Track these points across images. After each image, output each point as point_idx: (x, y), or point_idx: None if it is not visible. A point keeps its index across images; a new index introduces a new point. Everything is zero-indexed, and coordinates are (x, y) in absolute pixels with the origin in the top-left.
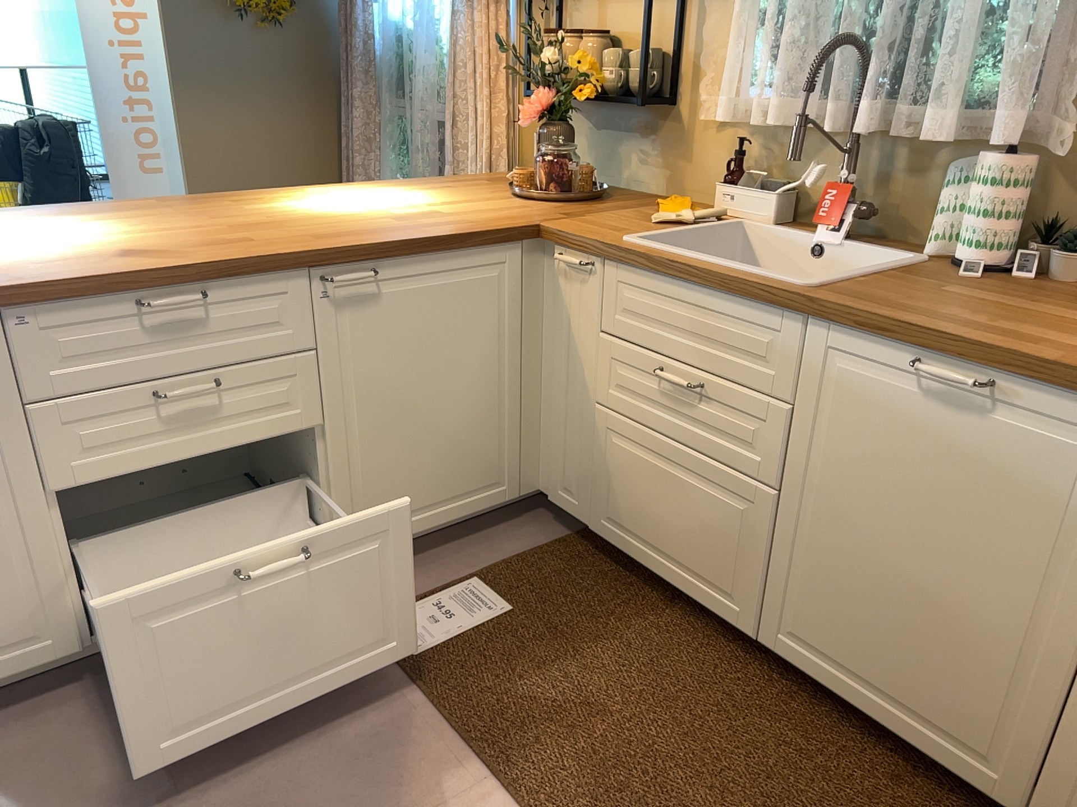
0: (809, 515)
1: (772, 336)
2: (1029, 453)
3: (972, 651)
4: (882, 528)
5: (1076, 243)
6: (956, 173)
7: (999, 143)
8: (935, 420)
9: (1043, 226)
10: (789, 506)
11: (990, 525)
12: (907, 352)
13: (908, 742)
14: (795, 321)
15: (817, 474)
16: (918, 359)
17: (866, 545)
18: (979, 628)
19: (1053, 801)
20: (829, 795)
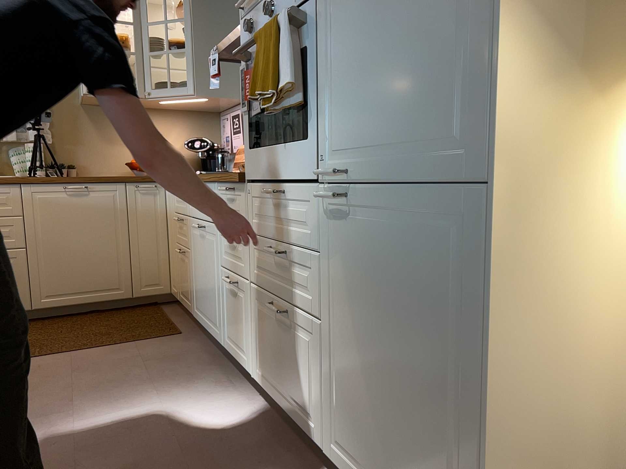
0: (41, 250)
1: (7, 196)
2: (101, 200)
3: (105, 260)
4: (68, 240)
5: (63, 166)
6: (15, 151)
7: (29, 141)
8: (74, 201)
9: (48, 165)
10: (32, 251)
11: (98, 223)
12: (60, 185)
13: (97, 302)
14: (16, 188)
15: (40, 234)
16: (64, 186)
17: (64, 248)
18: (104, 253)
19: (136, 286)
20: (90, 322)
